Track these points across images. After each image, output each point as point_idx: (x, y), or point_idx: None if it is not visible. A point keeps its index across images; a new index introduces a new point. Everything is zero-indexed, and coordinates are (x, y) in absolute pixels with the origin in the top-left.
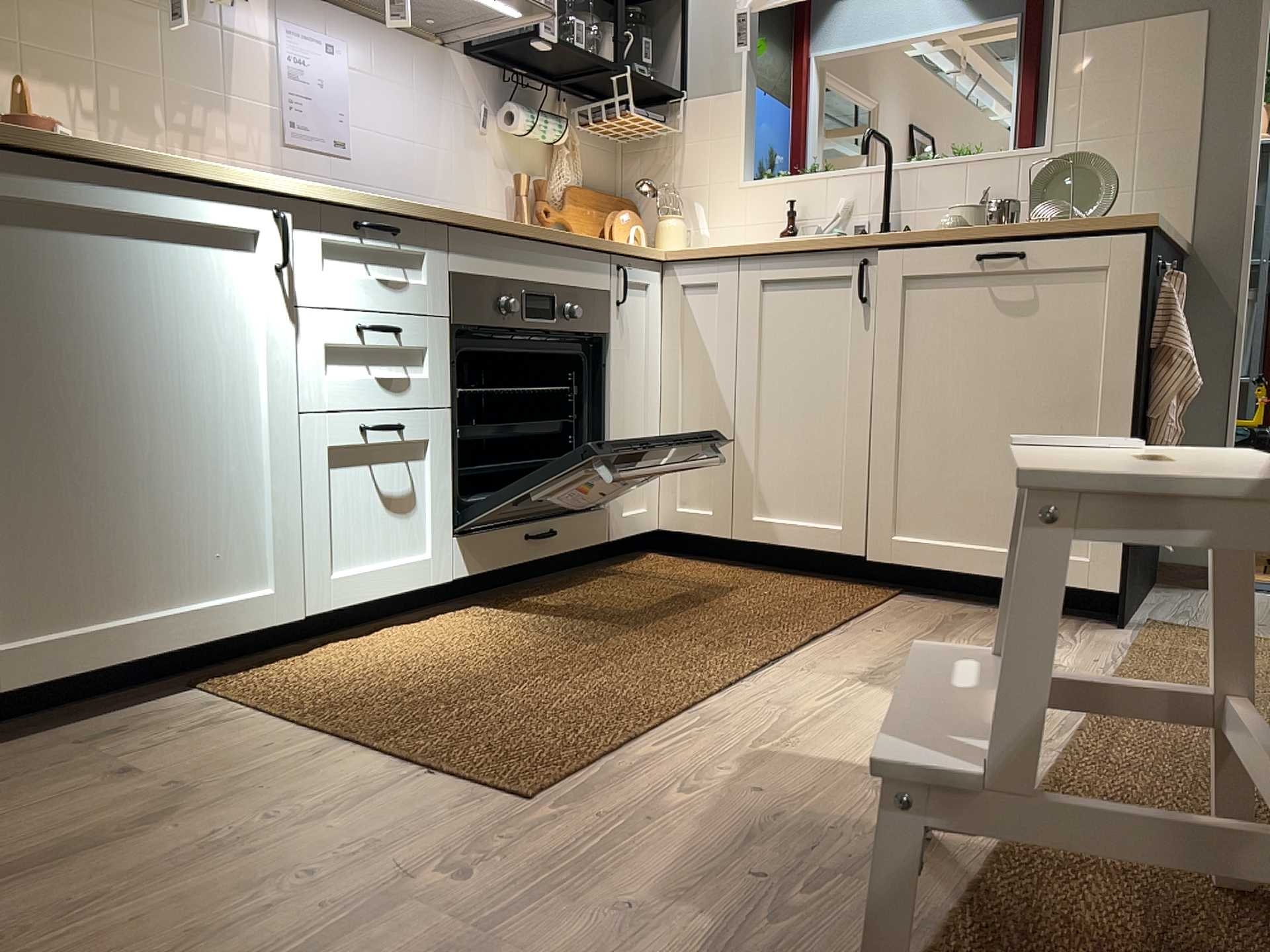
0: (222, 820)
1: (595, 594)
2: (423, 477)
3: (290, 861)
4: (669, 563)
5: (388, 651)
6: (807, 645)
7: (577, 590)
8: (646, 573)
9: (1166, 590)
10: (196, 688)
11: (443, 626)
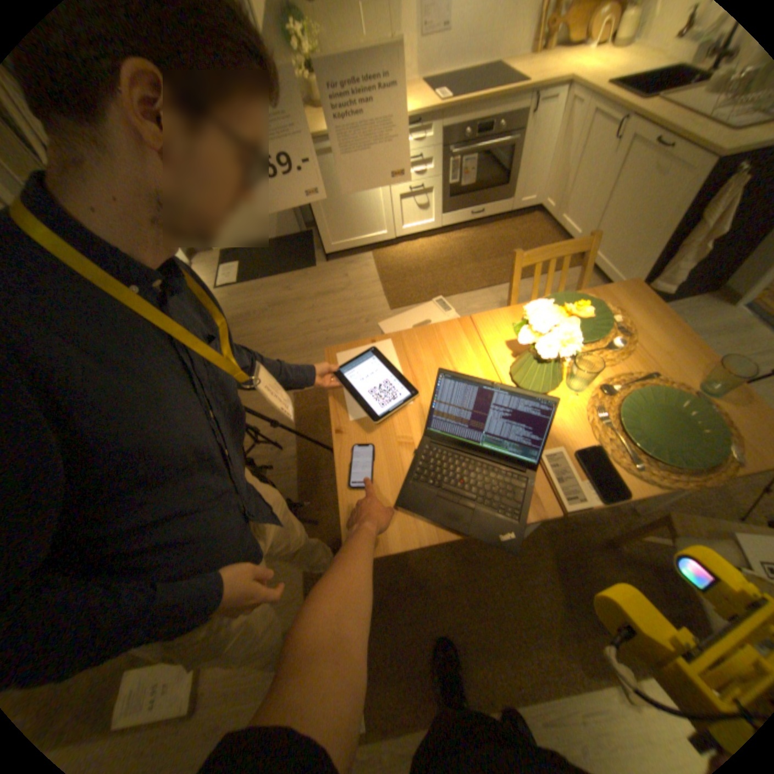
0: (350, 295)
1: (487, 237)
2: (432, 199)
3: (352, 308)
4: (536, 221)
5: (412, 251)
6: (506, 285)
7: (485, 233)
8: (518, 227)
9: (704, 301)
10: (372, 252)
11: (434, 242)
